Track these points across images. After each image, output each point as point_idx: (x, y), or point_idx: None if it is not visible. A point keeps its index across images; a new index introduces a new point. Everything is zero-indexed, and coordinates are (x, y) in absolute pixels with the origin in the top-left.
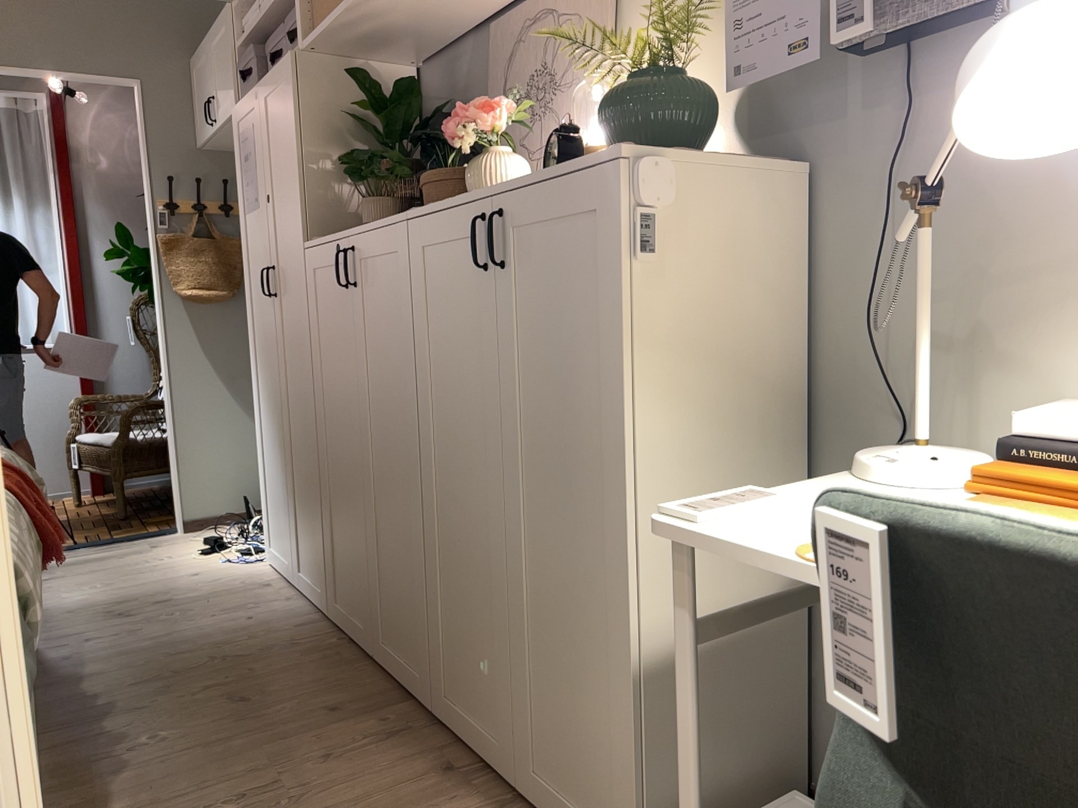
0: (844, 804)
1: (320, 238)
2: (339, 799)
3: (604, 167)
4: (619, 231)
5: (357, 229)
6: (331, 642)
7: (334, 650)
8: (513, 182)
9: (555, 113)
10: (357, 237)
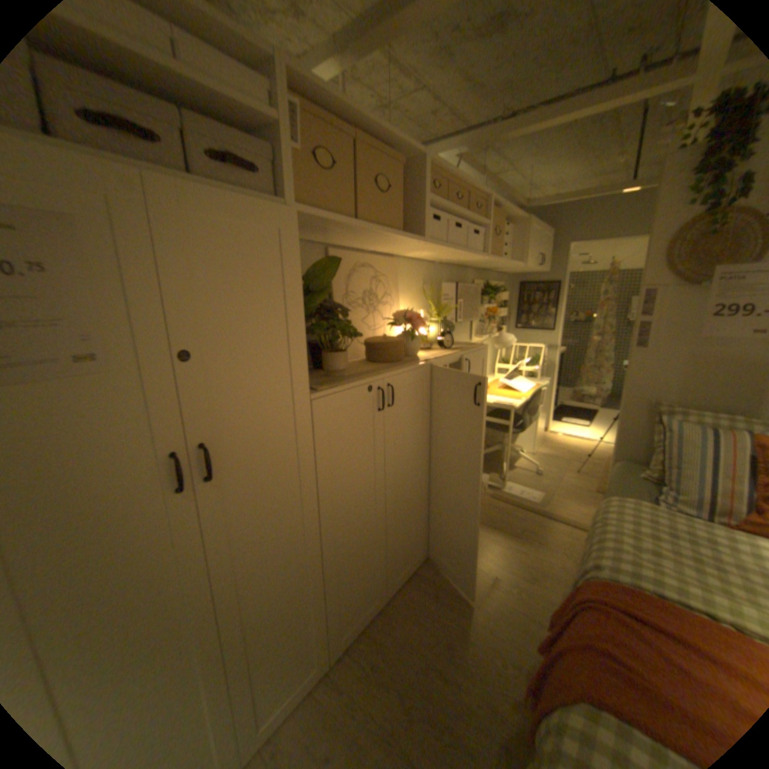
0: (526, 422)
1: (328, 385)
2: (483, 564)
3: (485, 348)
4: (486, 362)
5: (376, 372)
6: (361, 646)
7: (373, 636)
8: (461, 350)
9: (380, 312)
10: (395, 376)
